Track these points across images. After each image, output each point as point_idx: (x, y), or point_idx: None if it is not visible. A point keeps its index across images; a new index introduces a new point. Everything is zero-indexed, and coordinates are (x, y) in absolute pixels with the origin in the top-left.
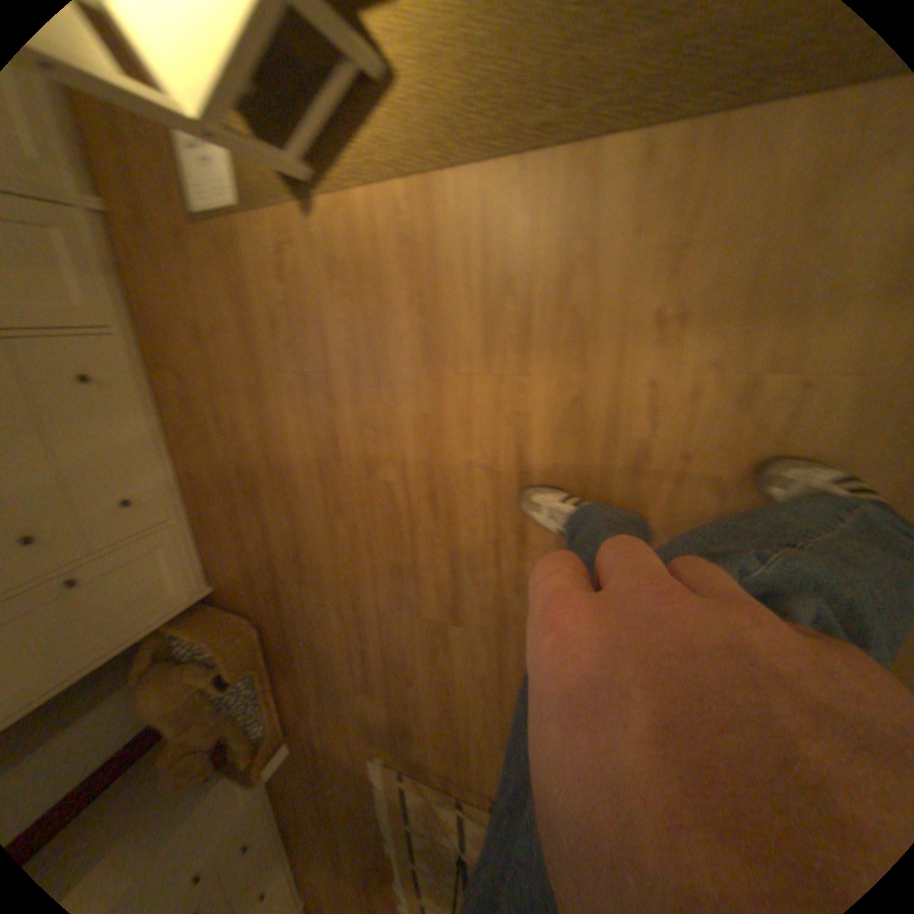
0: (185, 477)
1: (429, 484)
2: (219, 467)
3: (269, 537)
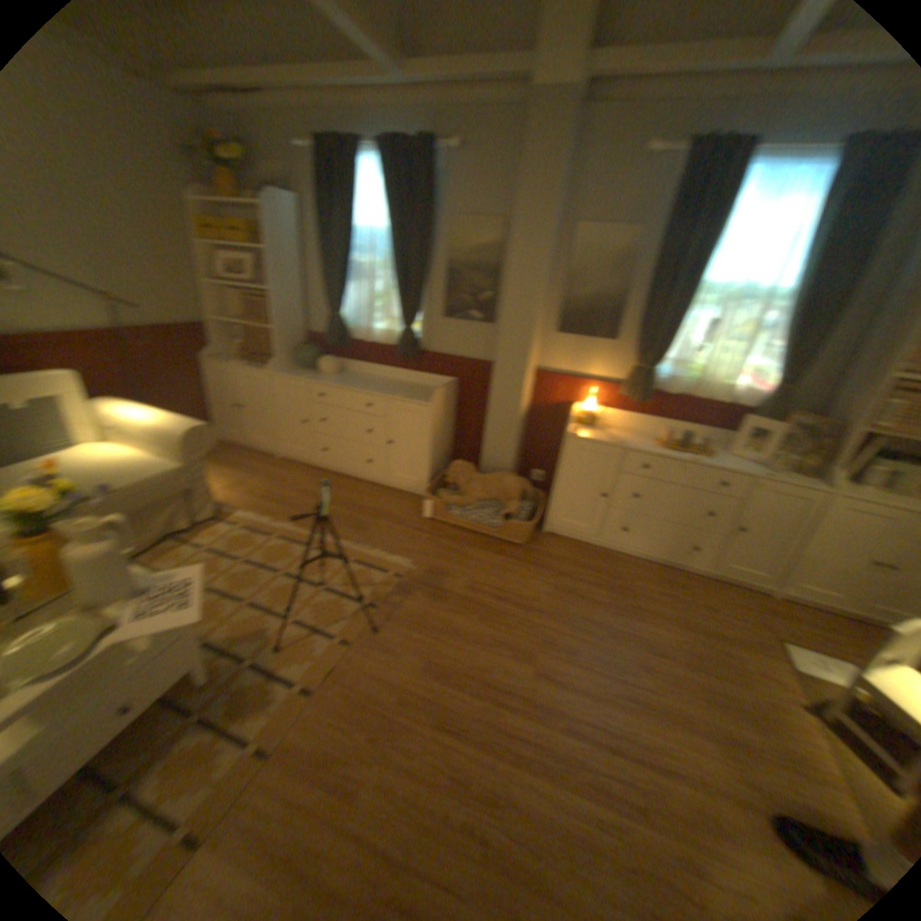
0: (620, 562)
1: (643, 709)
2: (631, 585)
3: (587, 589)
